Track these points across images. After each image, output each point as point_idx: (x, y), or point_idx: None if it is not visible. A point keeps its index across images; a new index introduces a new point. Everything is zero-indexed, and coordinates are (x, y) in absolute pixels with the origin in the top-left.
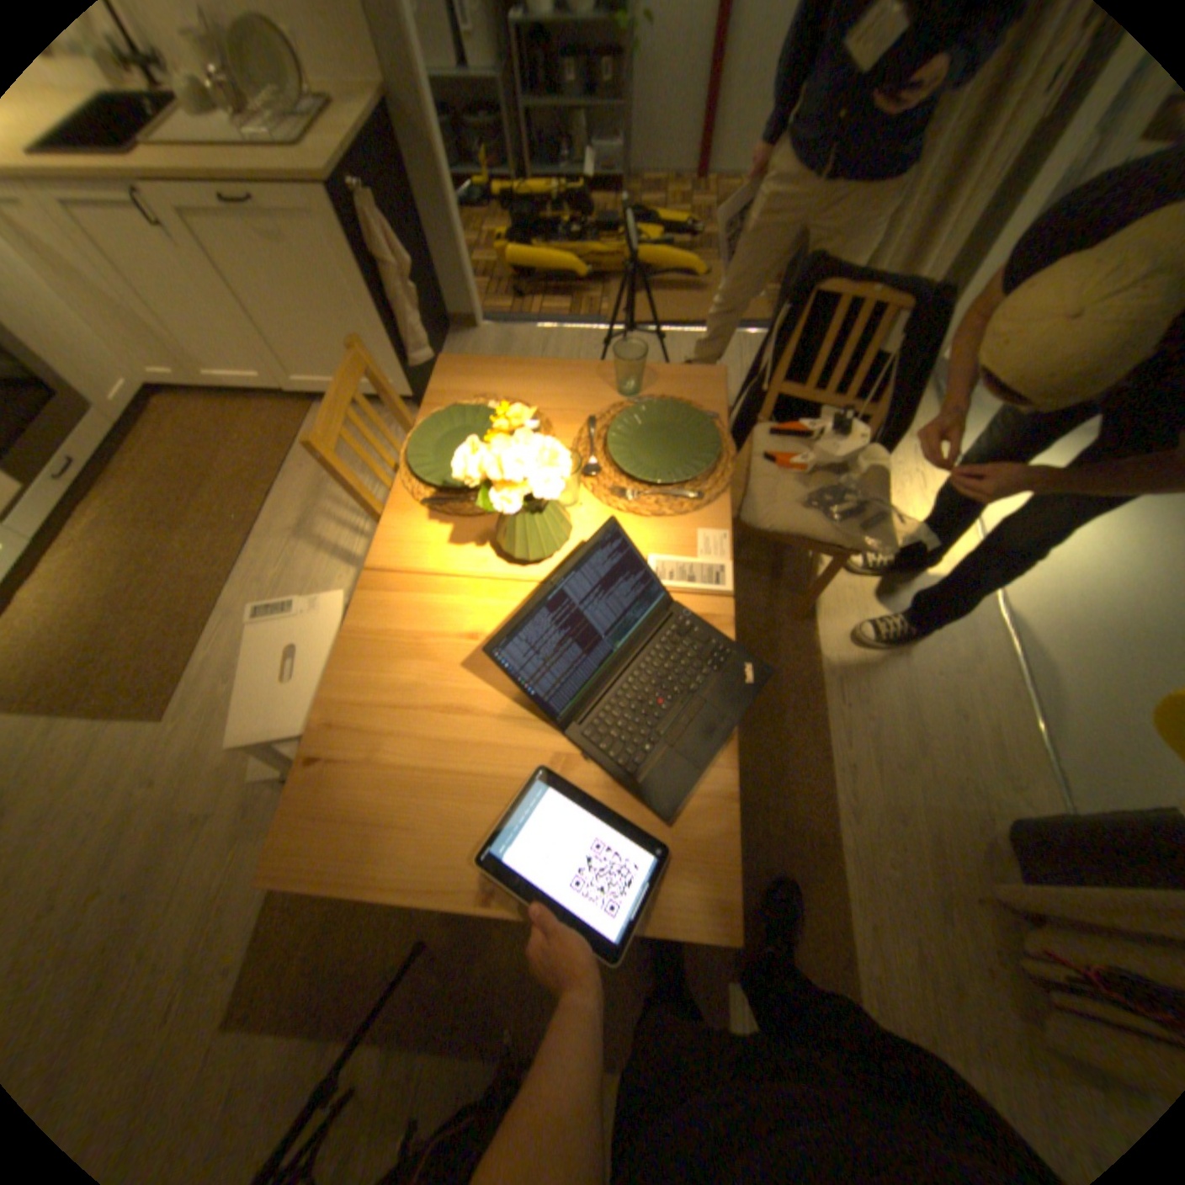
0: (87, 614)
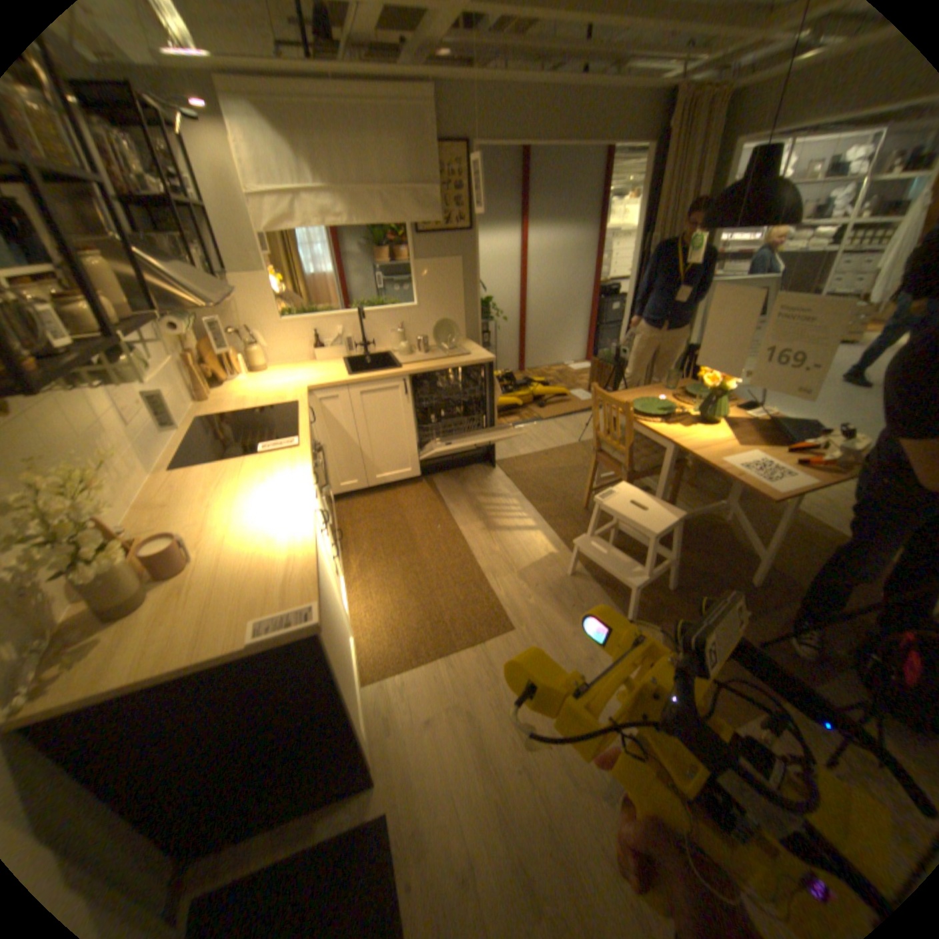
0: (408, 604)
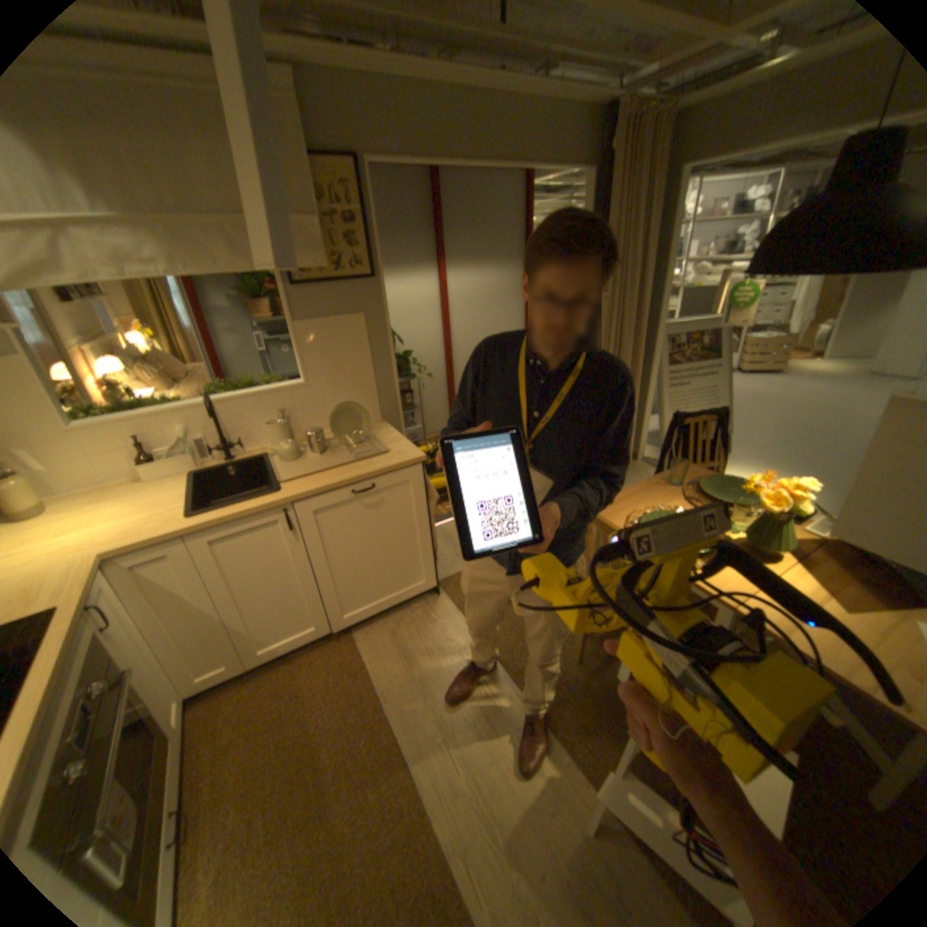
0: None
